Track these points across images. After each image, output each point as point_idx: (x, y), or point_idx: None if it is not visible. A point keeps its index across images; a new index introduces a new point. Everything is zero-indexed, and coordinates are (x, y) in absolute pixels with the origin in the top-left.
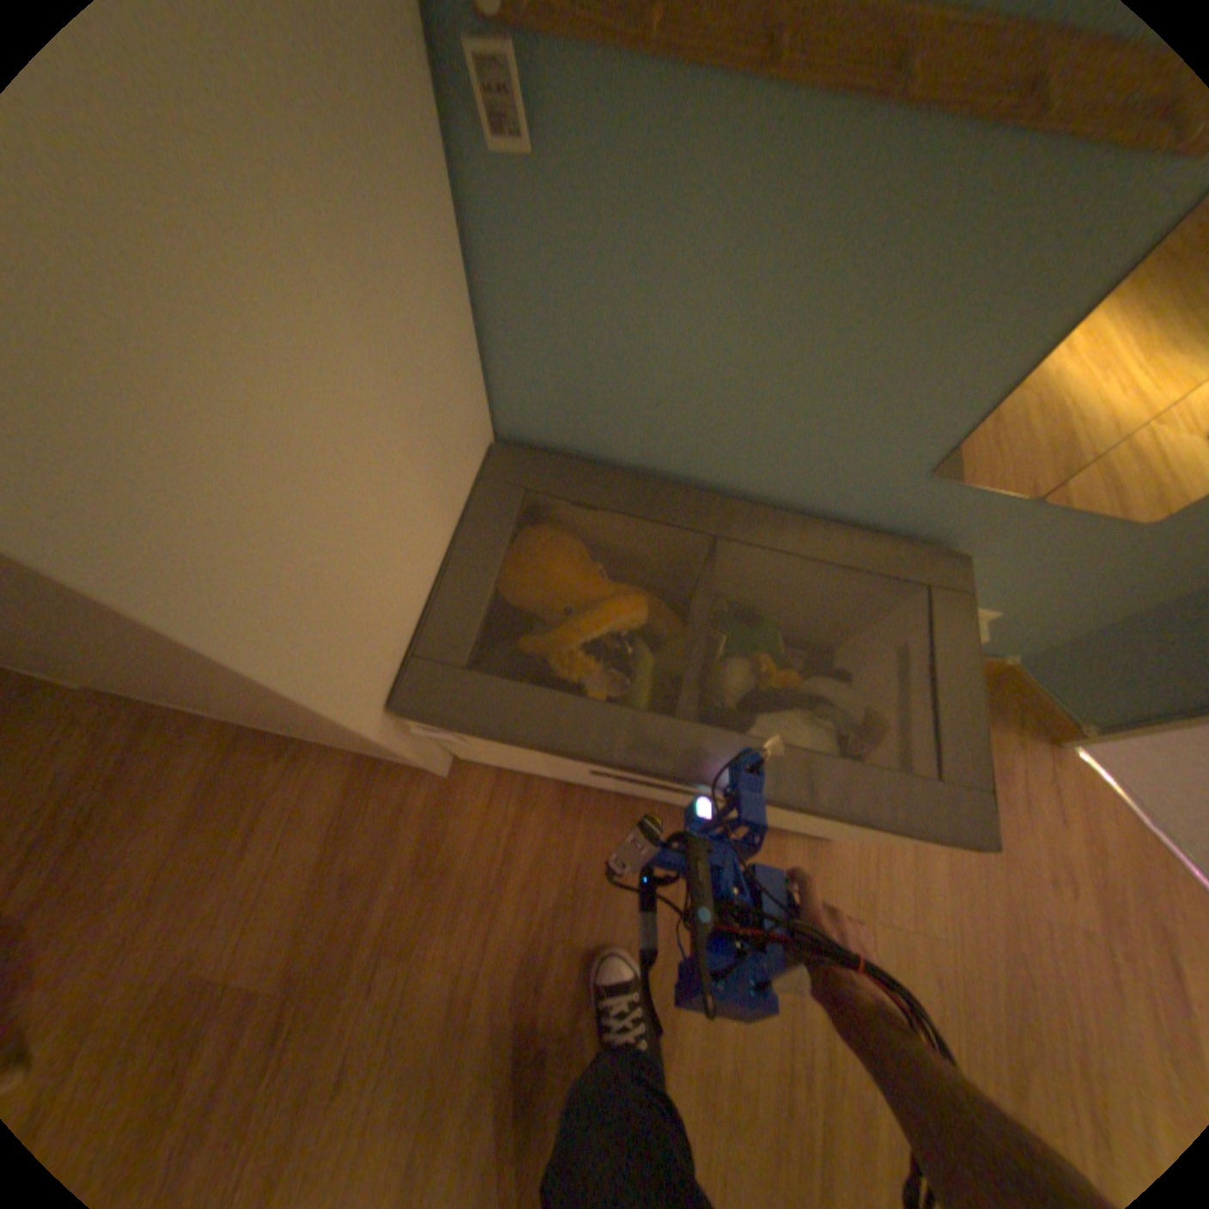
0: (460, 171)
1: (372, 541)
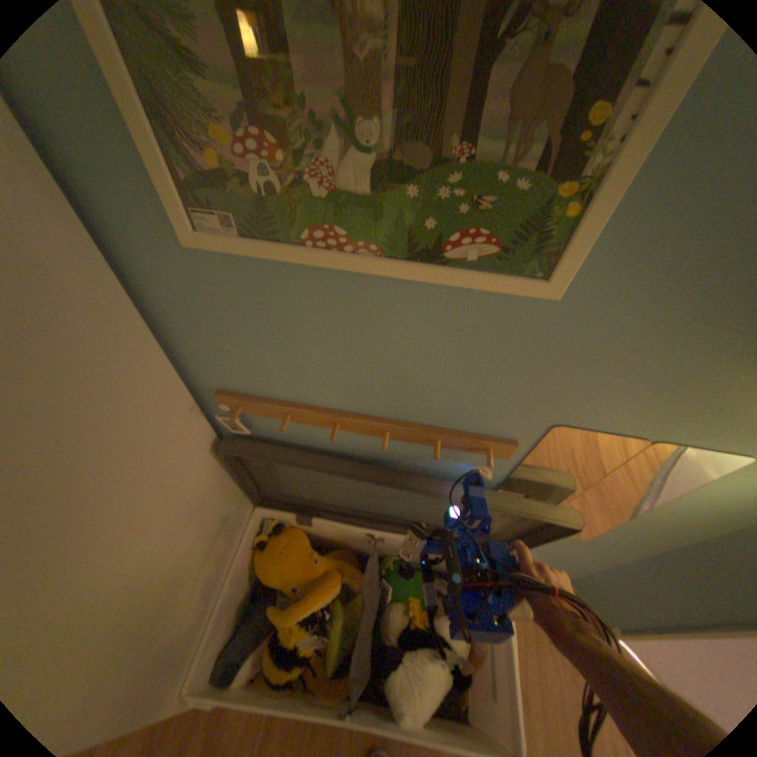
0: (223, 430)
1: (164, 623)
